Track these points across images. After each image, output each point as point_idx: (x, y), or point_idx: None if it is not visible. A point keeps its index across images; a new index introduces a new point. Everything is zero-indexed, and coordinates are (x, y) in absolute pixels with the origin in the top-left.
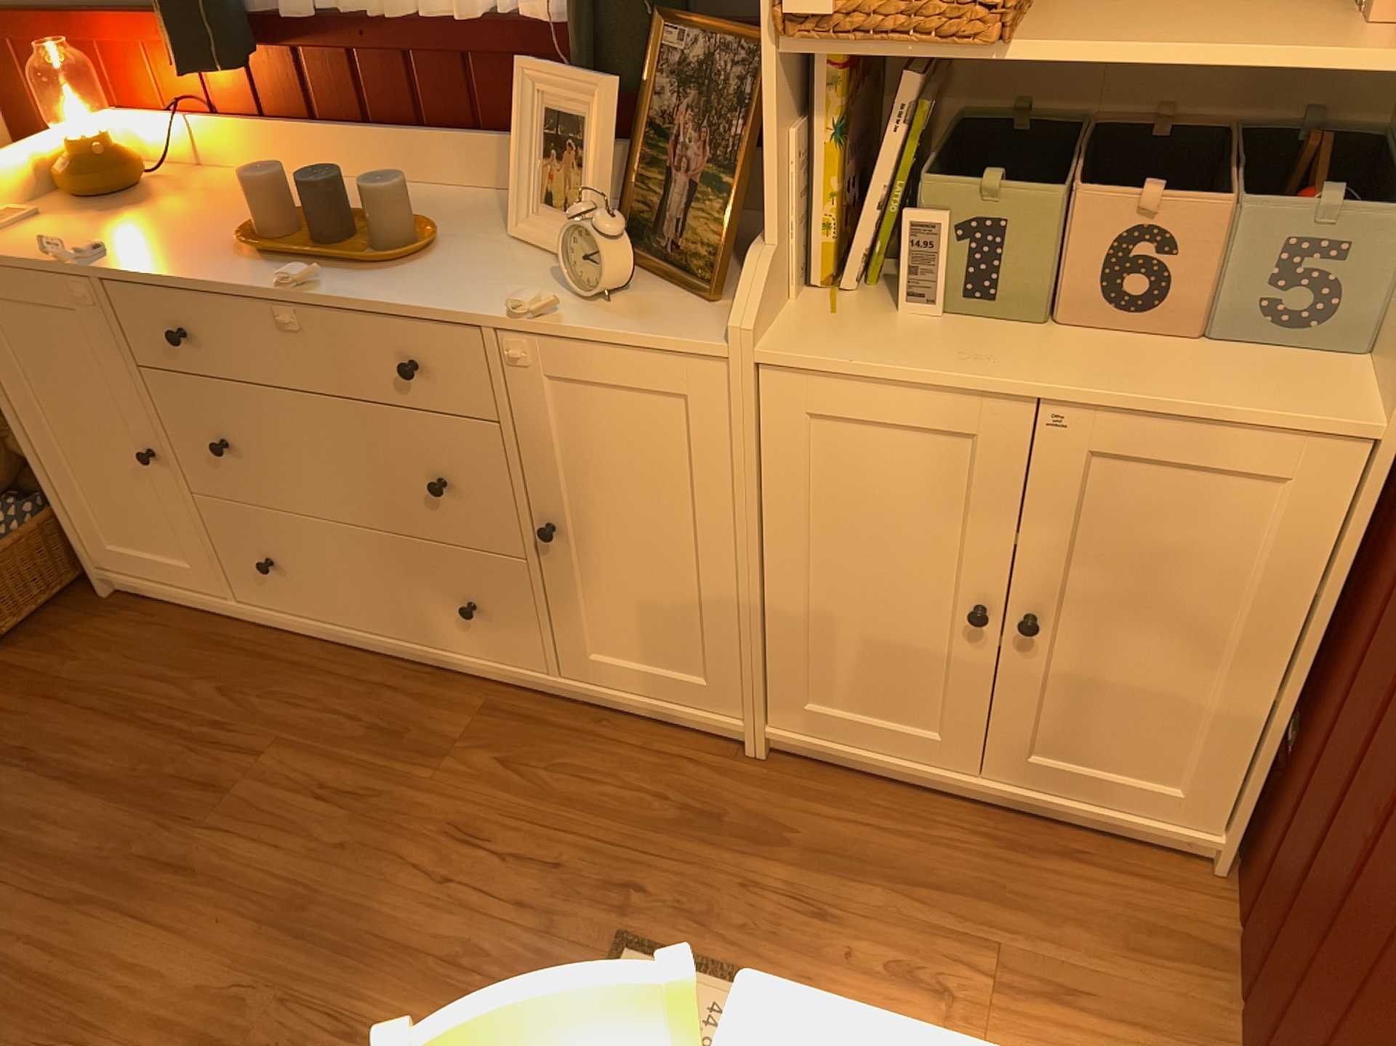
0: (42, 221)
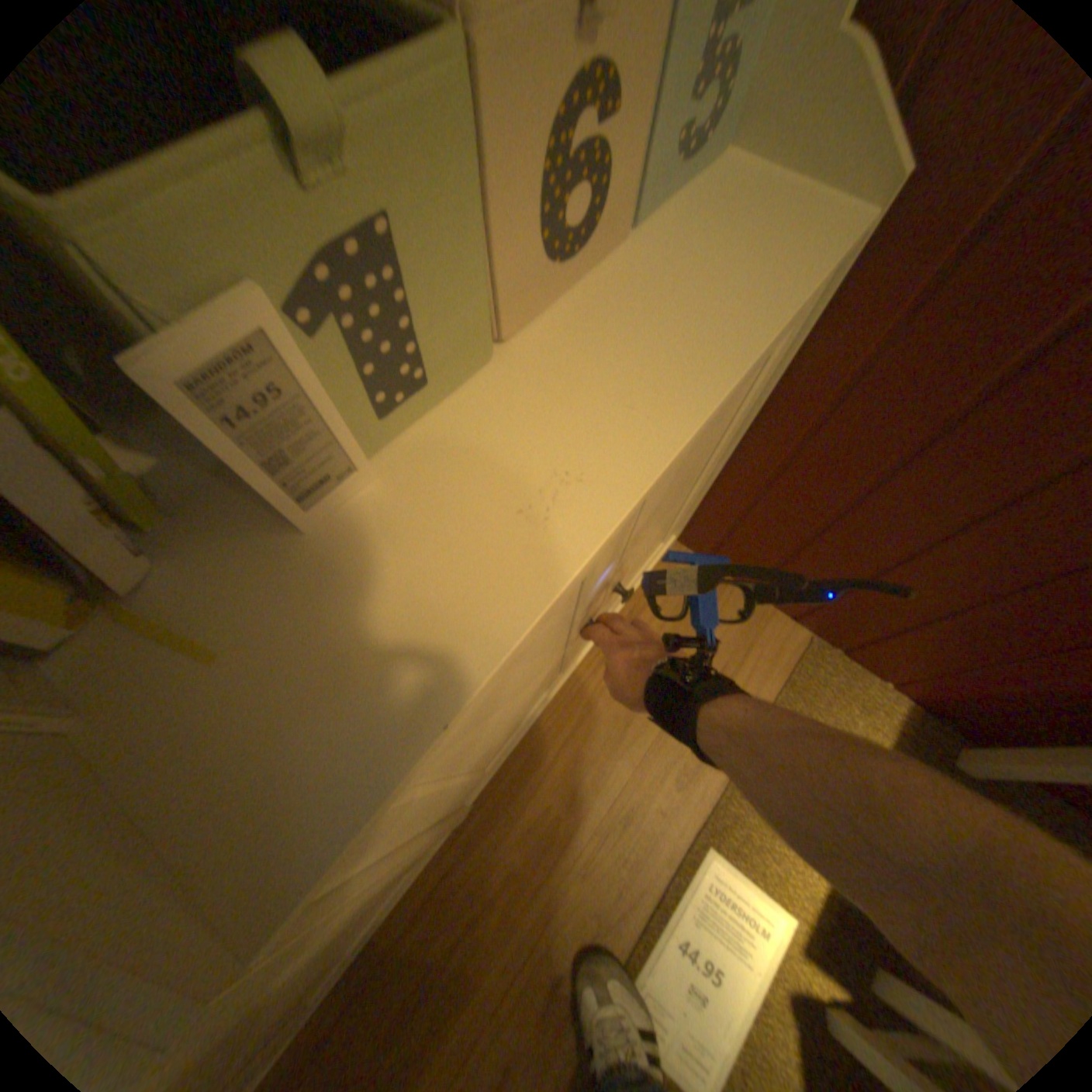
0: None
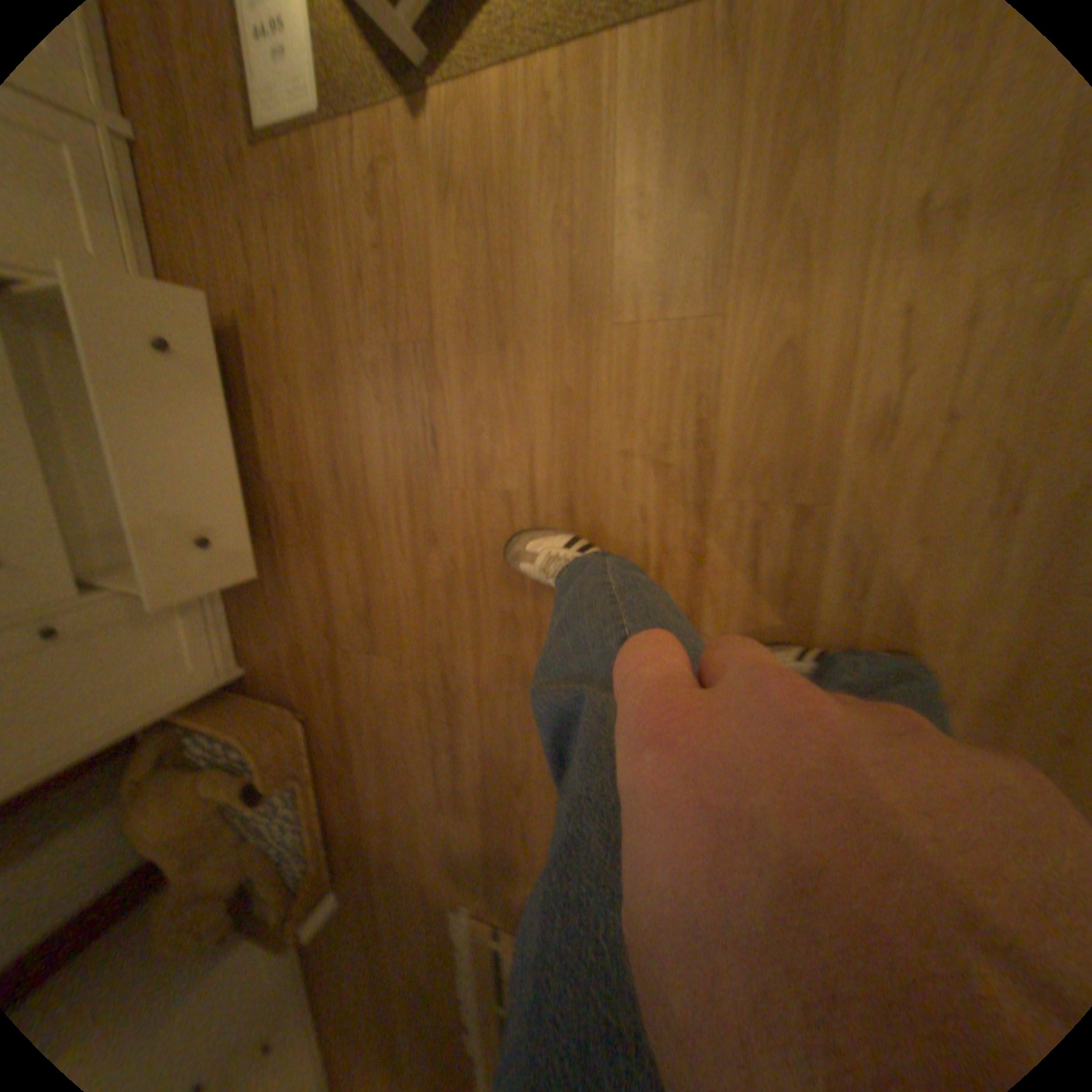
0: None
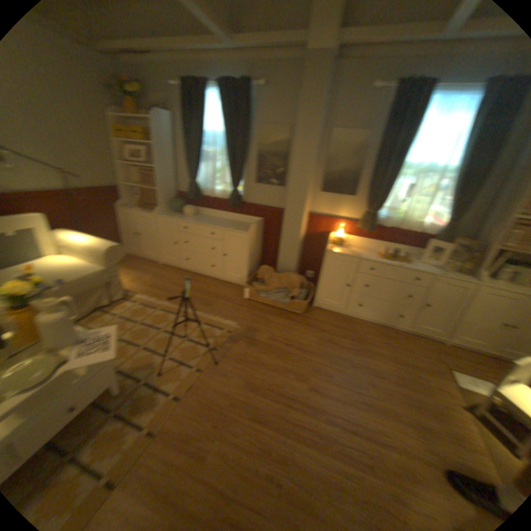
0: (335, 246)
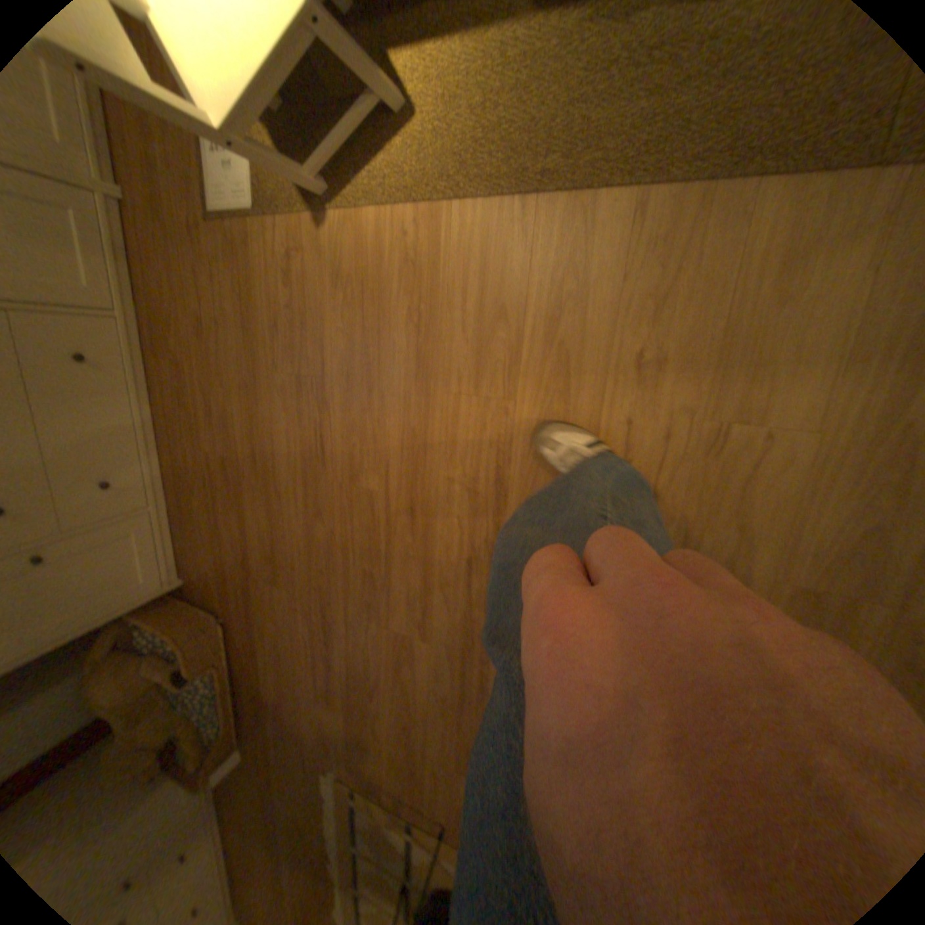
0: None
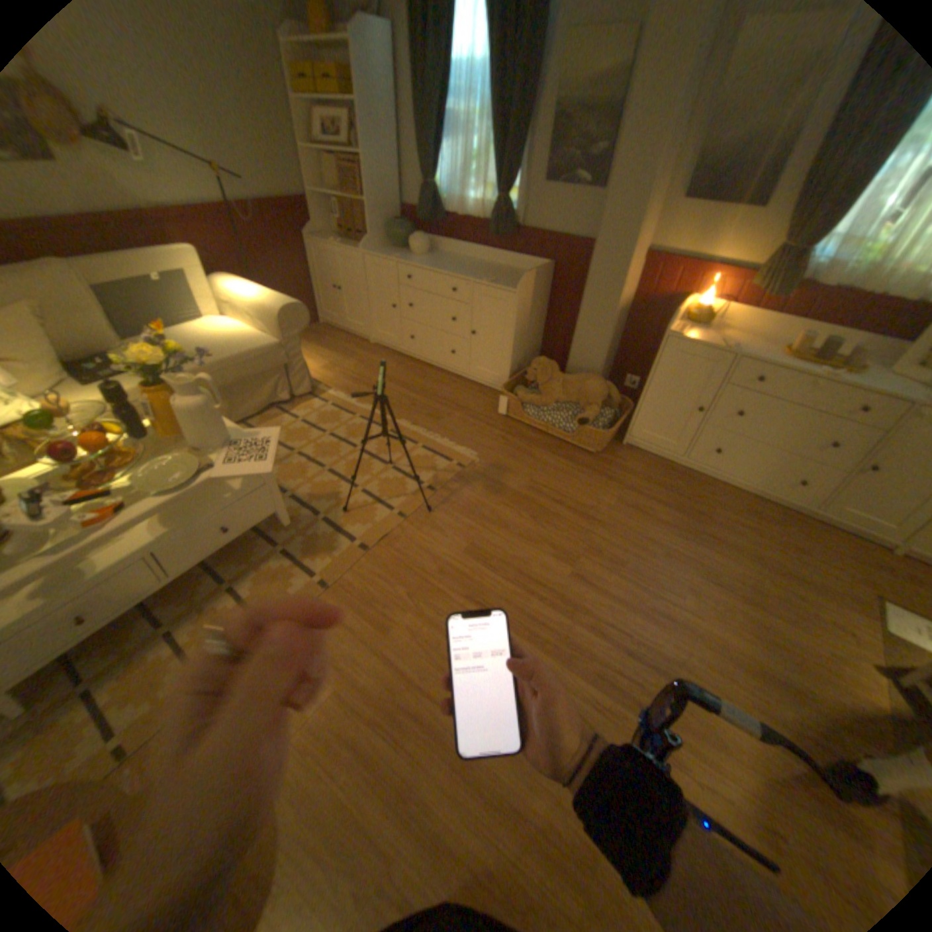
0: (688, 326)
